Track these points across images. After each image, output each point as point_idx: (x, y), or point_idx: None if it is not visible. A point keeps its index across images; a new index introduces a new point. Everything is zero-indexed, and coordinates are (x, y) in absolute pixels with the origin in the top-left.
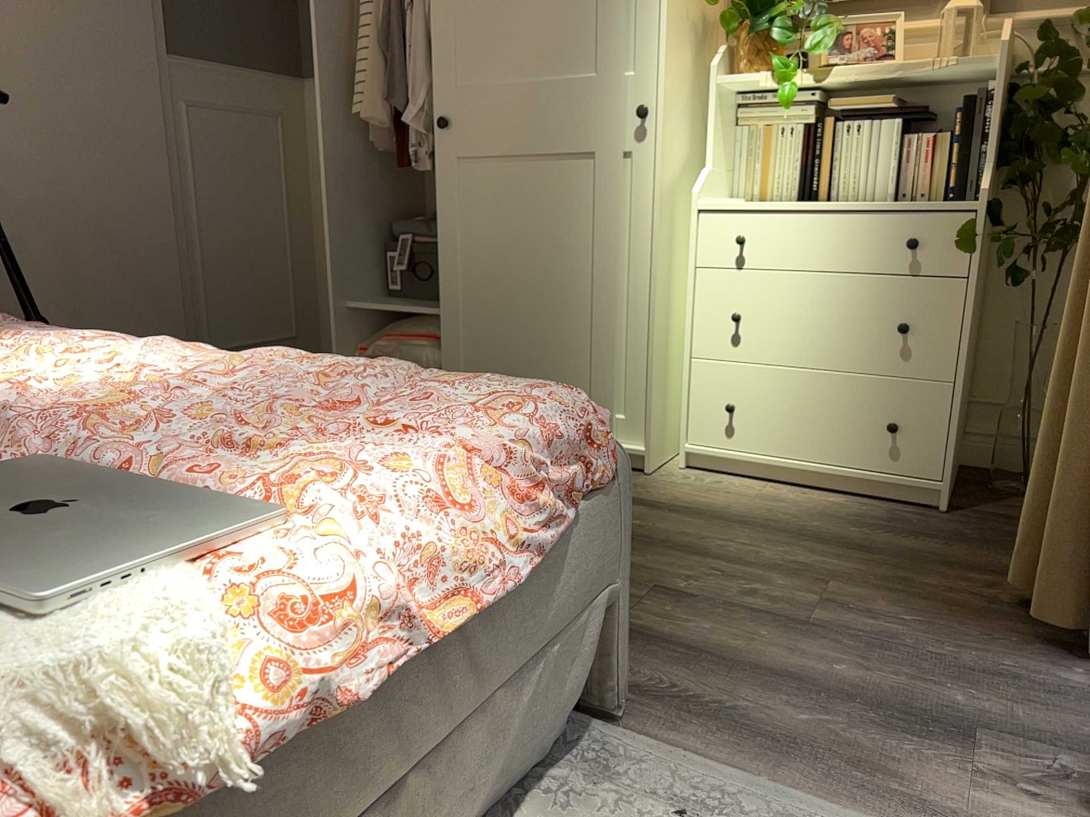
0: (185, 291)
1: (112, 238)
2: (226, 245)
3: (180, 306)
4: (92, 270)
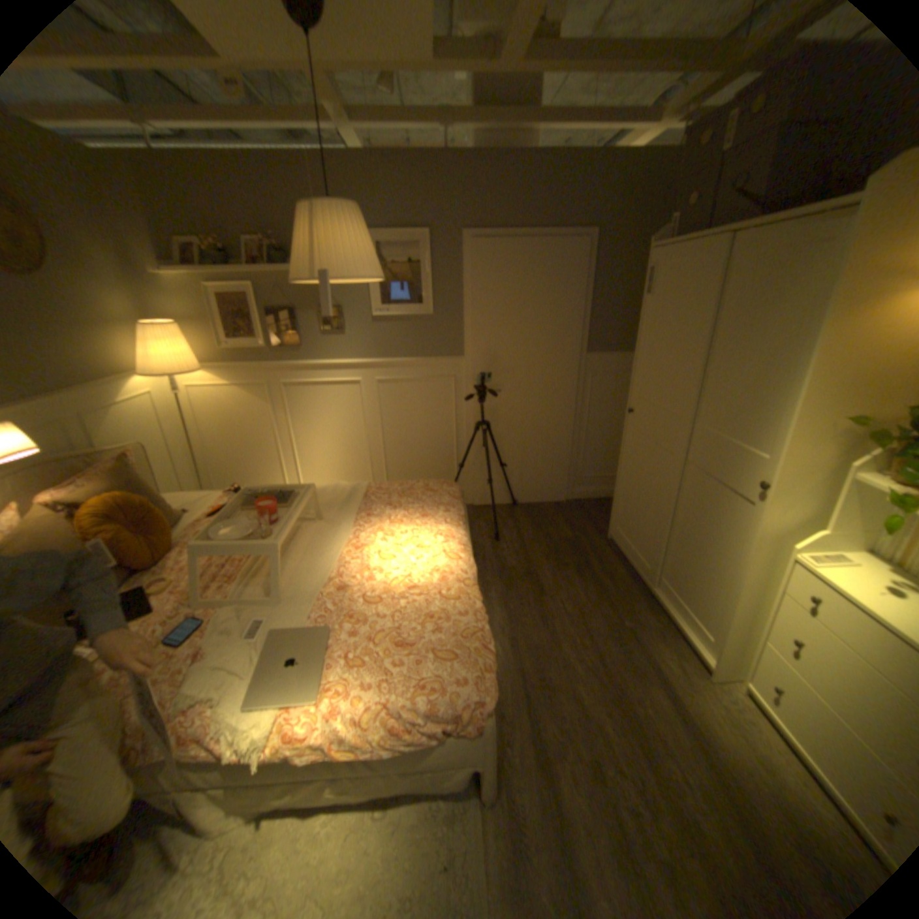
0: (572, 454)
1: (542, 433)
2: (598, 435)
3: (568, 460)
4: (531, 445)
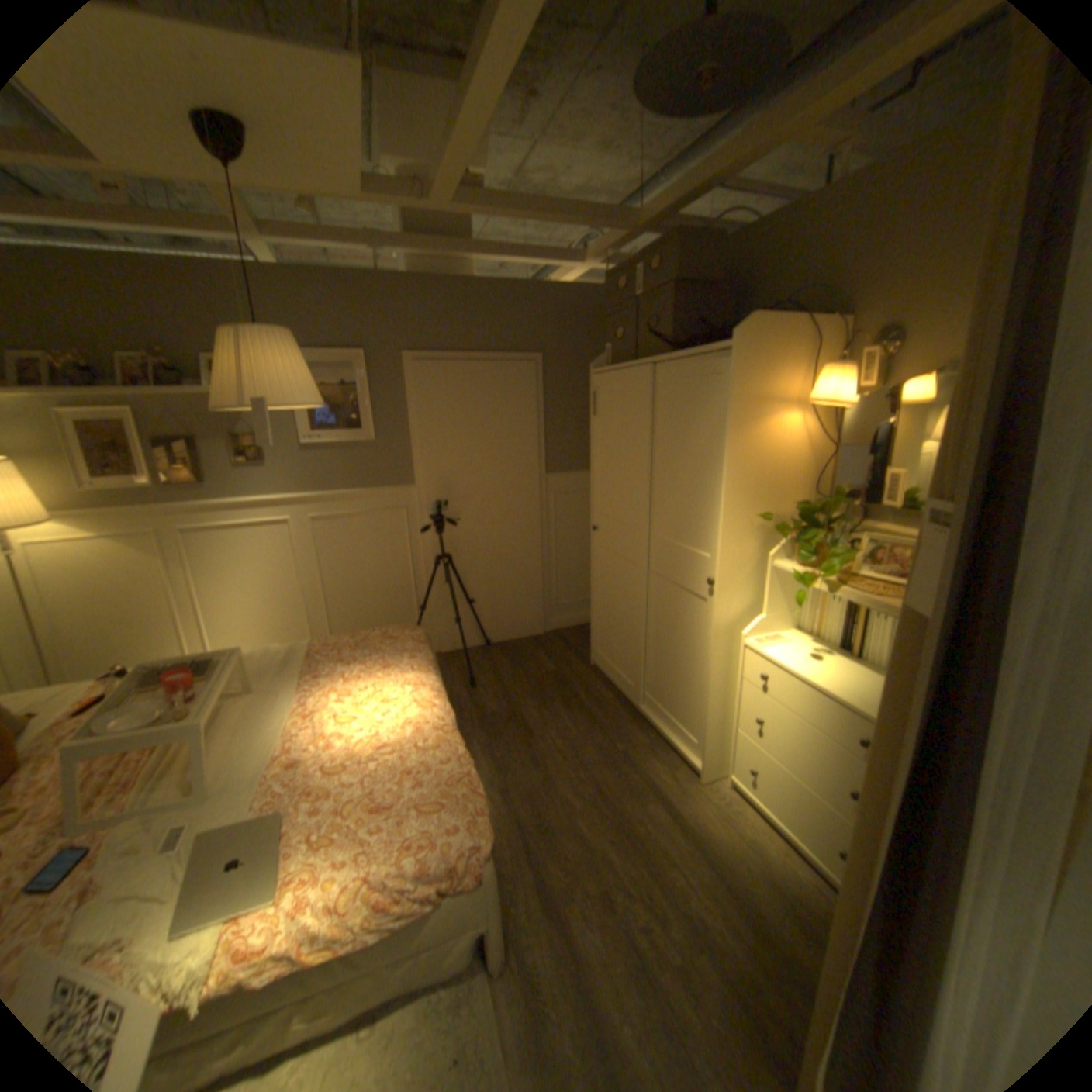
0: (544, 580)
1: (509, 561)
2: (568, 558)
3: (540, 588)
4: (499, 576)
